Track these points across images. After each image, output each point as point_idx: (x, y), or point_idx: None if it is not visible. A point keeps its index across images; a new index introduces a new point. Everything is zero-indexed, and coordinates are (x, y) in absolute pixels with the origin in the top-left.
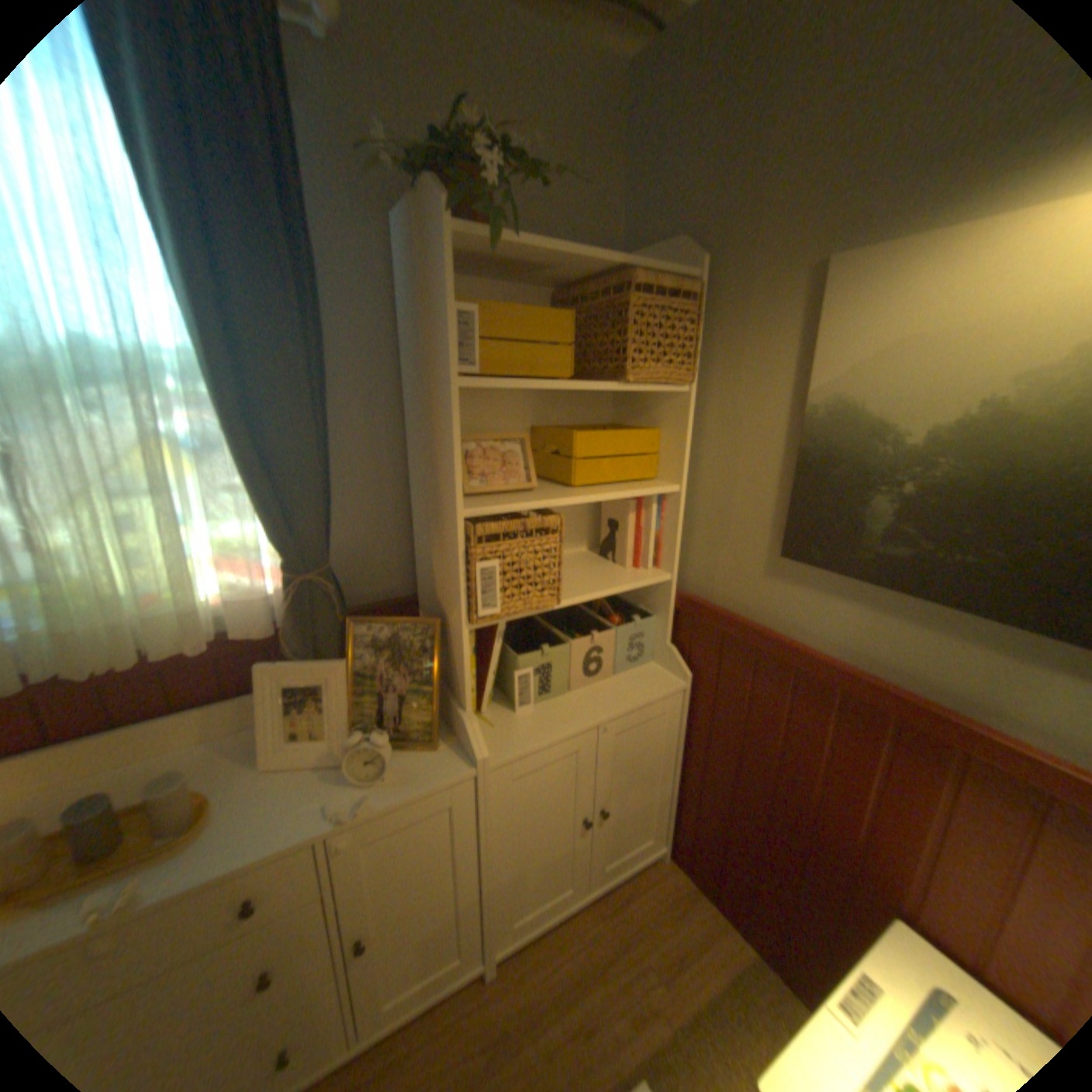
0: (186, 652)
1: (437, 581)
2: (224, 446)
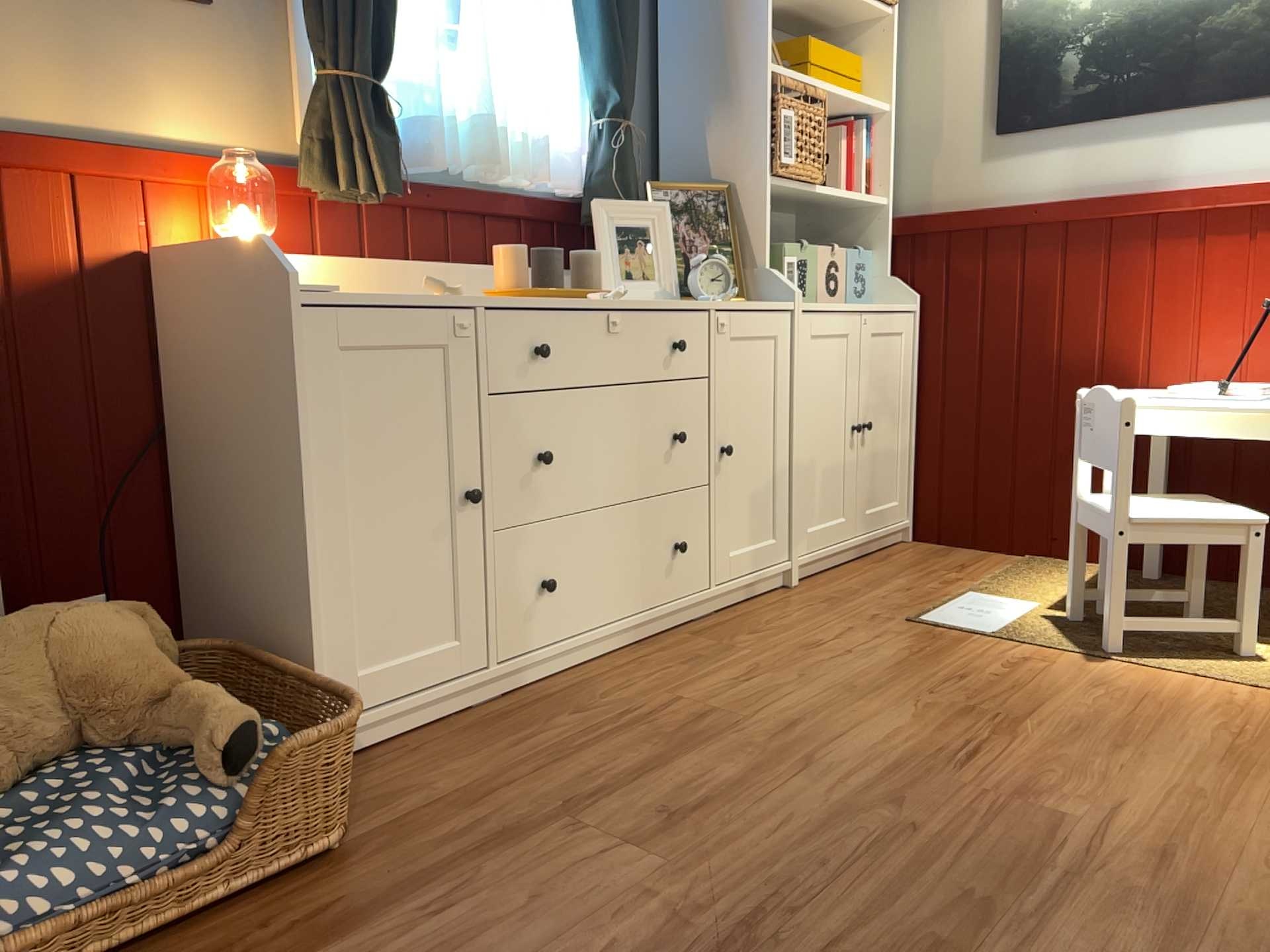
0: (542, 175)
1: (714, 158)
2: None
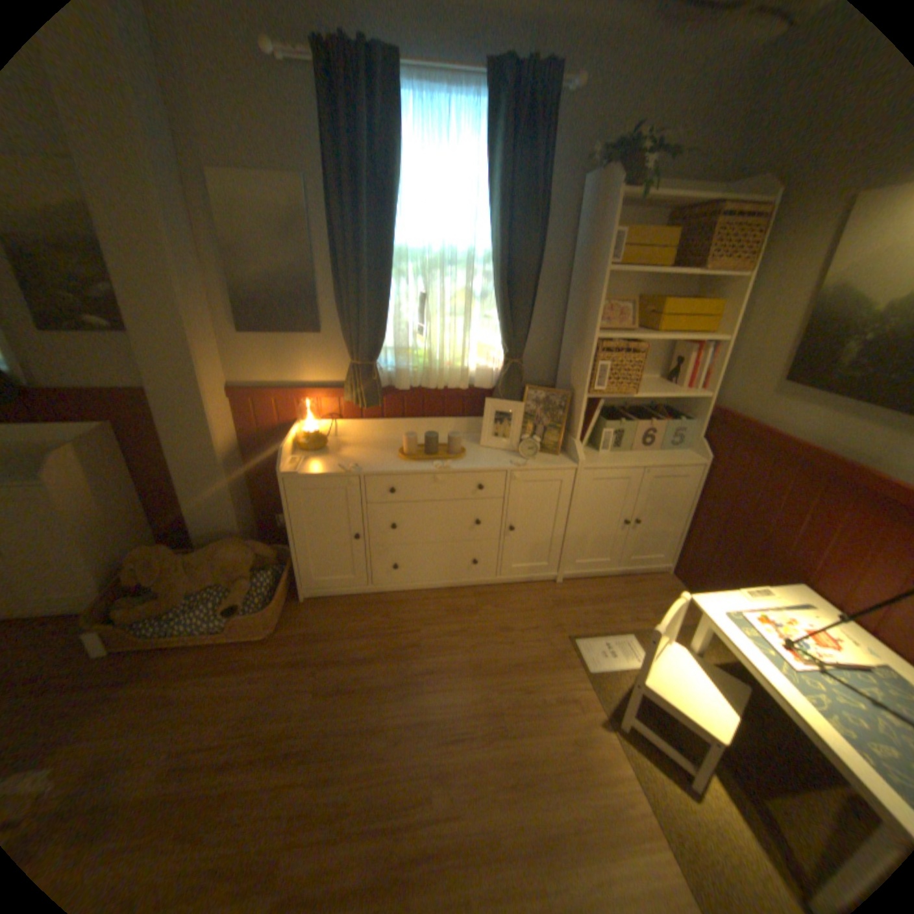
0: (461, 387)
1: (572, 374)
2: (491, 296)
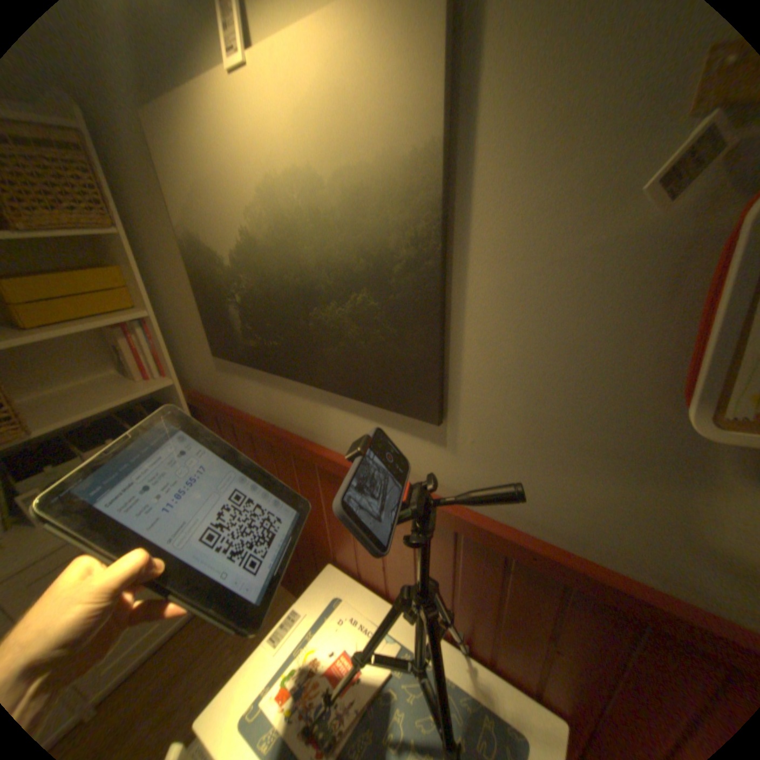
0: None
1: None
2: None
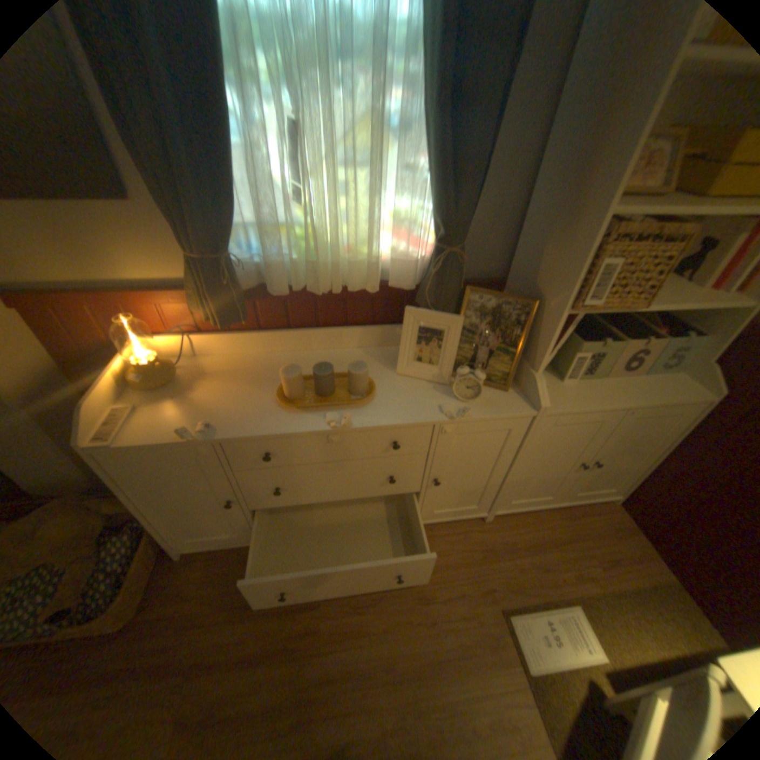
0: (369, 289)
1: (543, 270)
2: (421, 126)
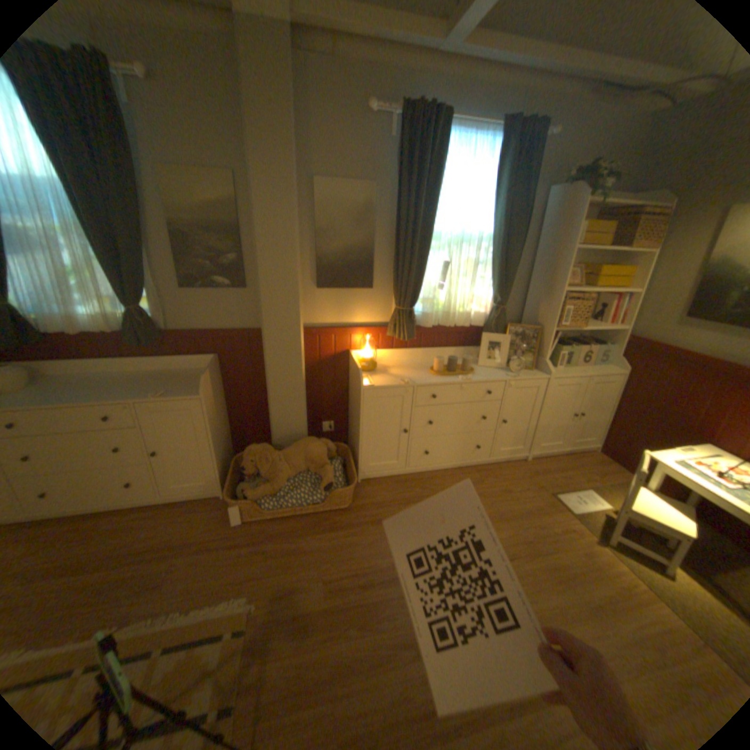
0: (465, 325)
1: (539, 315)
2: (488, 263)
